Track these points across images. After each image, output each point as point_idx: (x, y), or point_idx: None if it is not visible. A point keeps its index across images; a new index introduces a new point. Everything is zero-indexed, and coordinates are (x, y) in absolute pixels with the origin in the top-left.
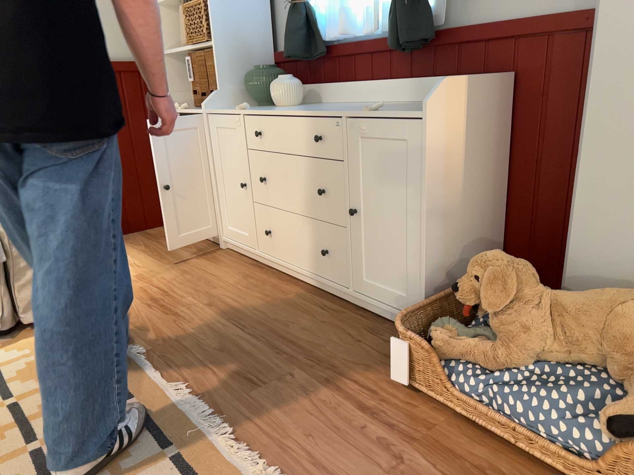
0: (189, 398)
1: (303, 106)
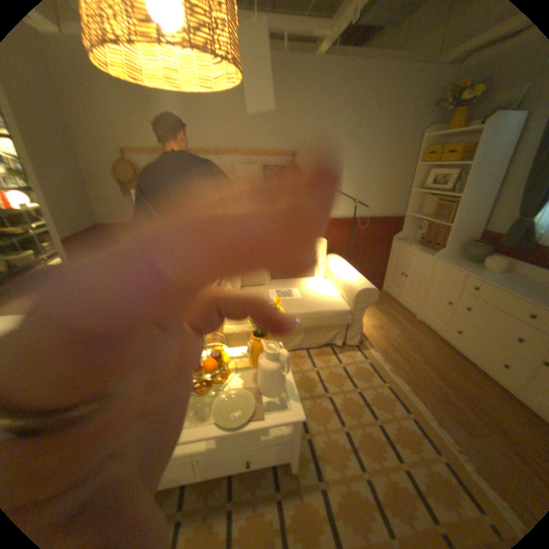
0: (438, 427)
1: (507, 276)
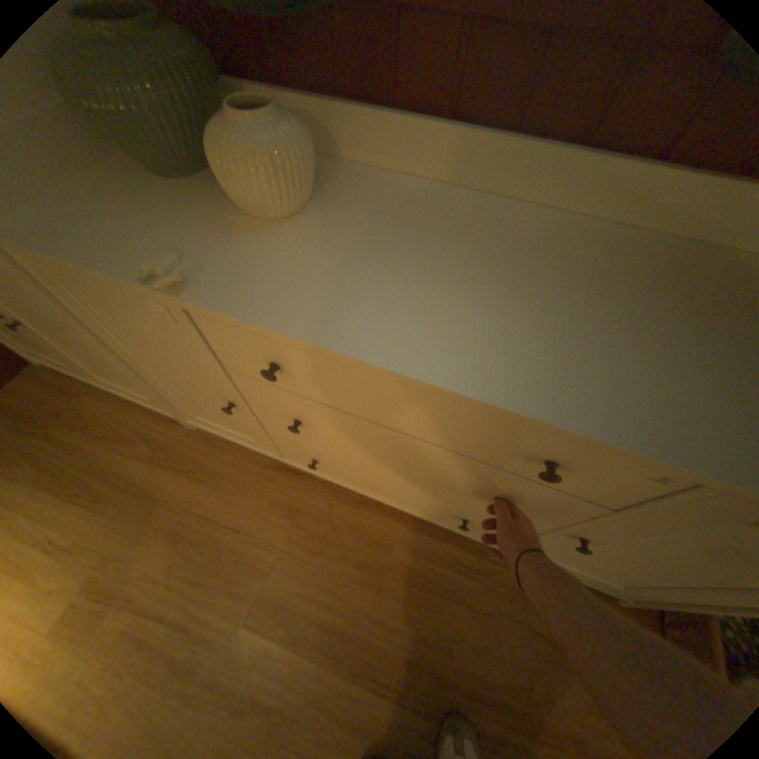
0: None
1: (341, 214)
